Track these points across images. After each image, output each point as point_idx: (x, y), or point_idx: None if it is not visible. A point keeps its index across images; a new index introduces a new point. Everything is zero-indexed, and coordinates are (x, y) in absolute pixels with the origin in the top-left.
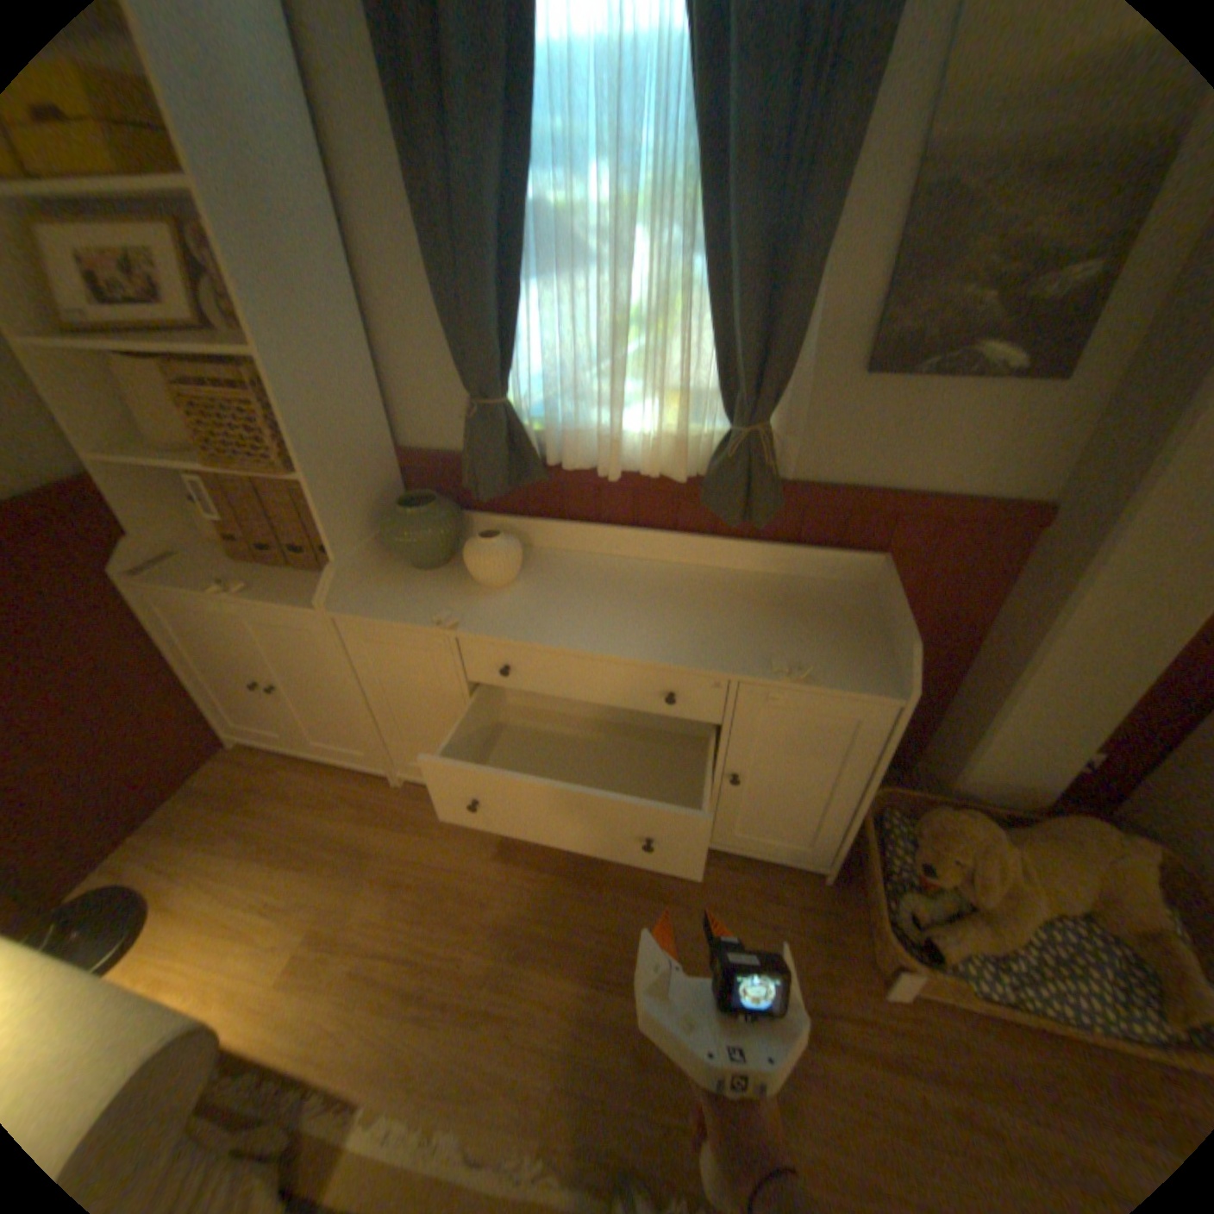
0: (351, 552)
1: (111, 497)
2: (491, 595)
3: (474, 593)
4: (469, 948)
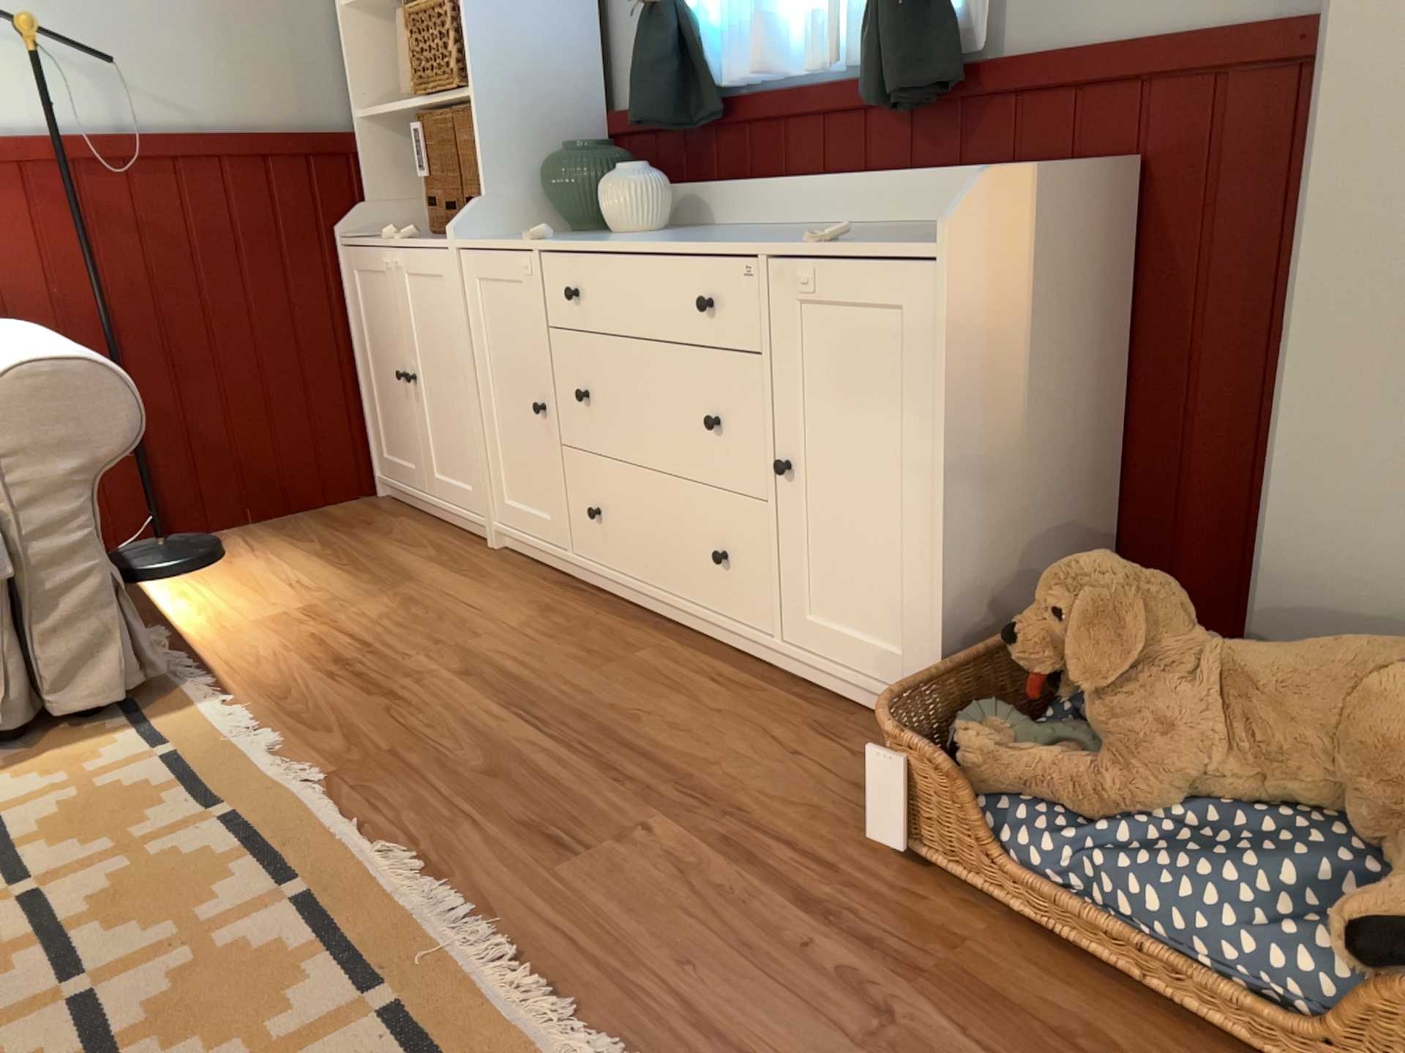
0: (502, 197)
1: (363, 166)
2: (605, 237)
3: (591, 236)
4: (425, 655)
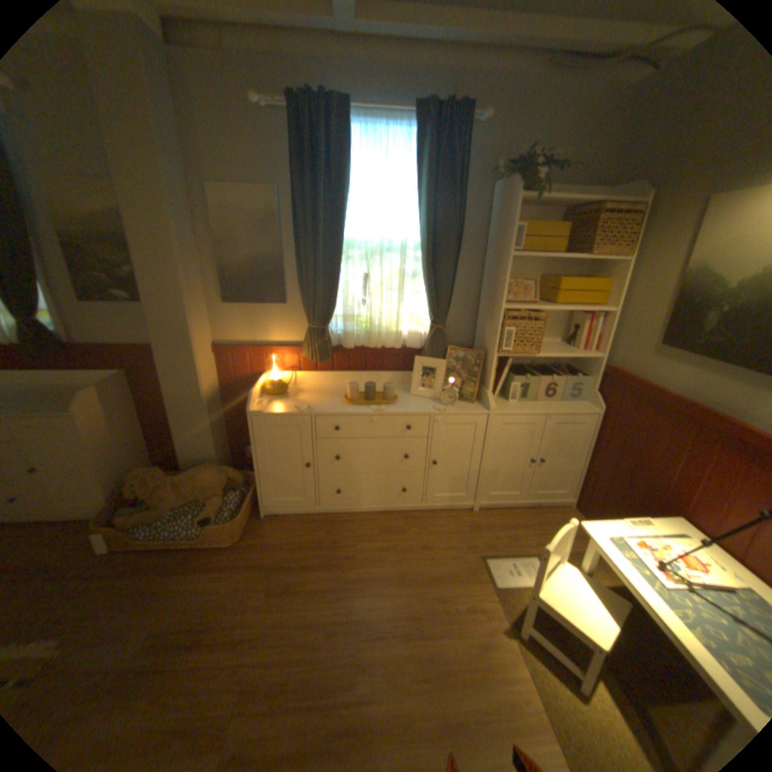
0: None
1: None
2: None
3: None
4: None
